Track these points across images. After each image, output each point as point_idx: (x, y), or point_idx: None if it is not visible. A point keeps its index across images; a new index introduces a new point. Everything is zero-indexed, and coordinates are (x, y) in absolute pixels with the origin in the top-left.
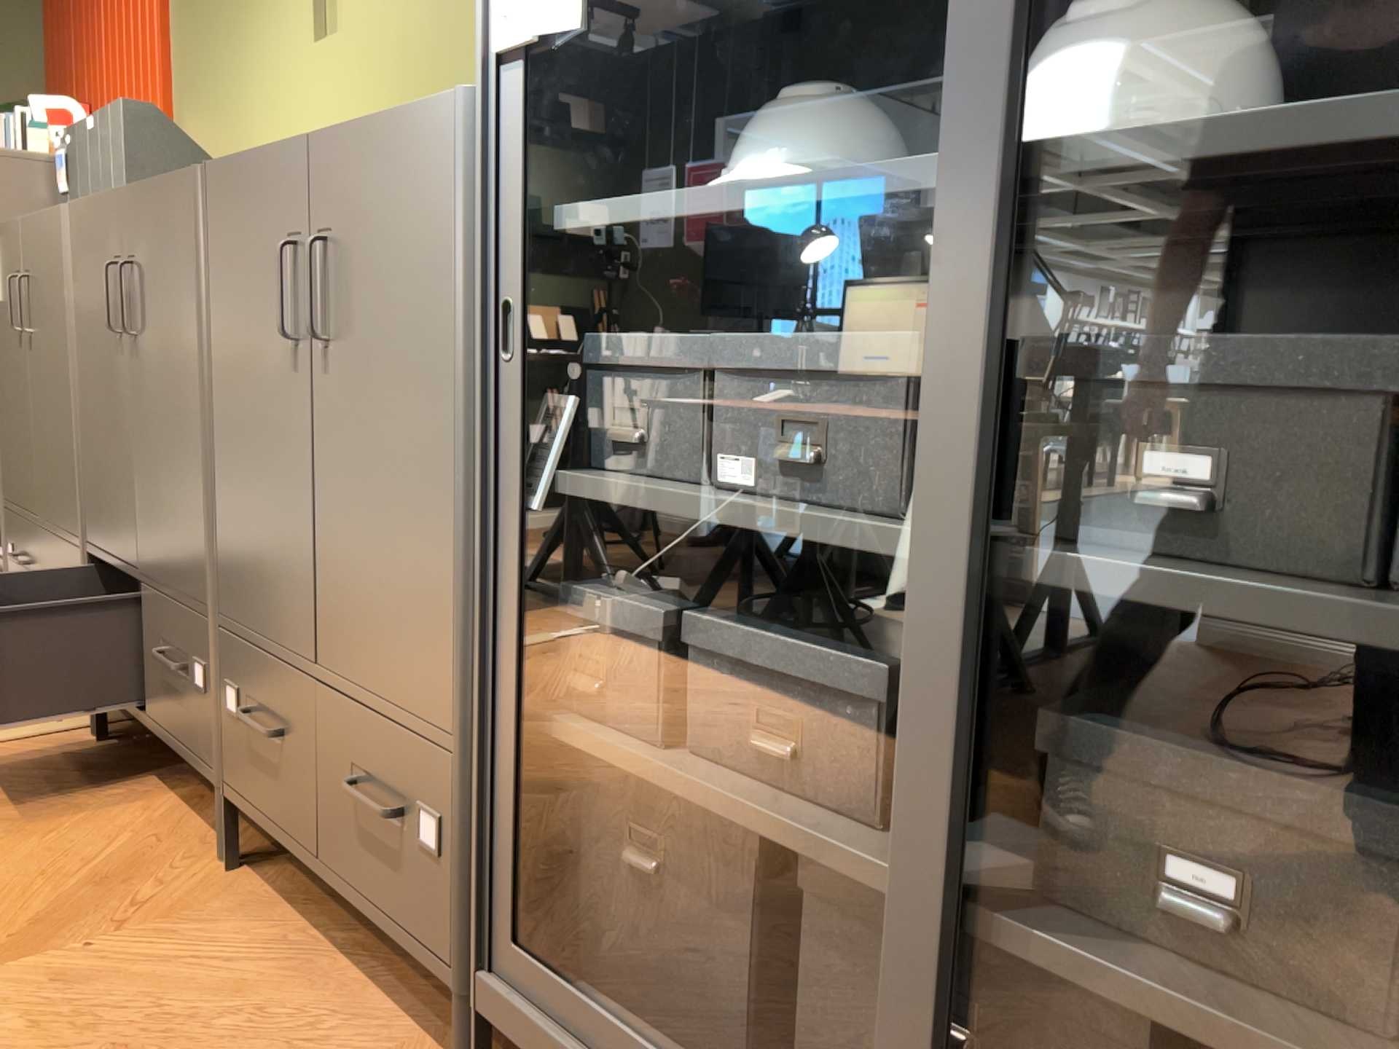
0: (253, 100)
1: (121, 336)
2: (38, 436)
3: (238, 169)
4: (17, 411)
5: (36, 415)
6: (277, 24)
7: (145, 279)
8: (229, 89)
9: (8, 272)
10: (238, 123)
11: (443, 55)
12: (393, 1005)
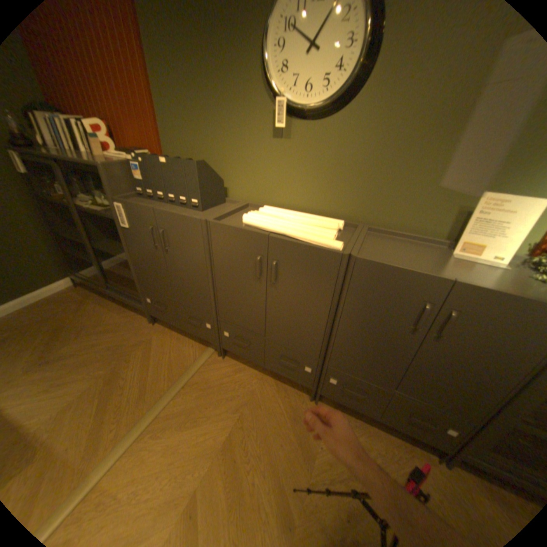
0: (224, 146)
1: (261, 278)
2: (174, 279)
3: (387, 268)
4: (152, 266)
5: (173, 273)
6: (243, 120)
7: (287, 269)
8: (205, 136)
9: (140, 221)
10: (212, 152)
11: (365, 170)
12: (397, 438)
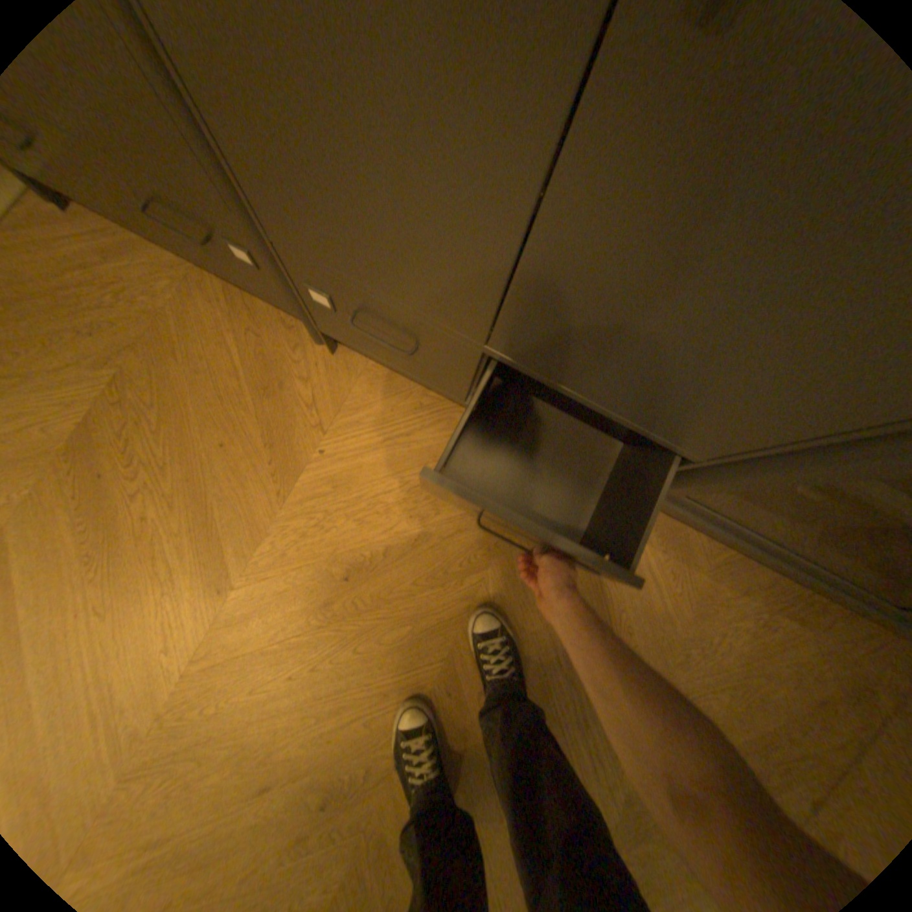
0: None
1: None
2: None
3: None
4: None
5: None
6: None
7: None
8: None
9: None
10: None
11: None
12: None
